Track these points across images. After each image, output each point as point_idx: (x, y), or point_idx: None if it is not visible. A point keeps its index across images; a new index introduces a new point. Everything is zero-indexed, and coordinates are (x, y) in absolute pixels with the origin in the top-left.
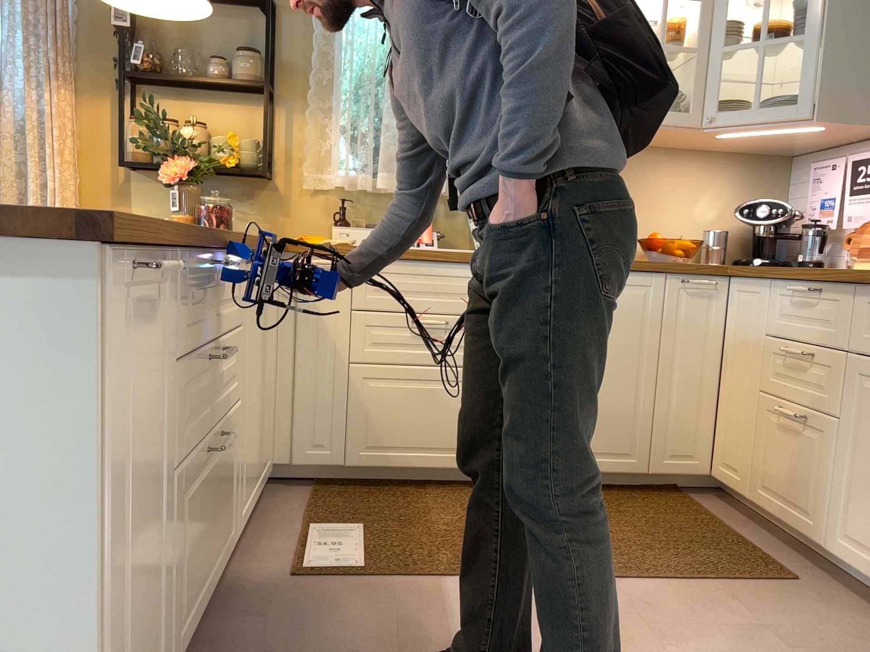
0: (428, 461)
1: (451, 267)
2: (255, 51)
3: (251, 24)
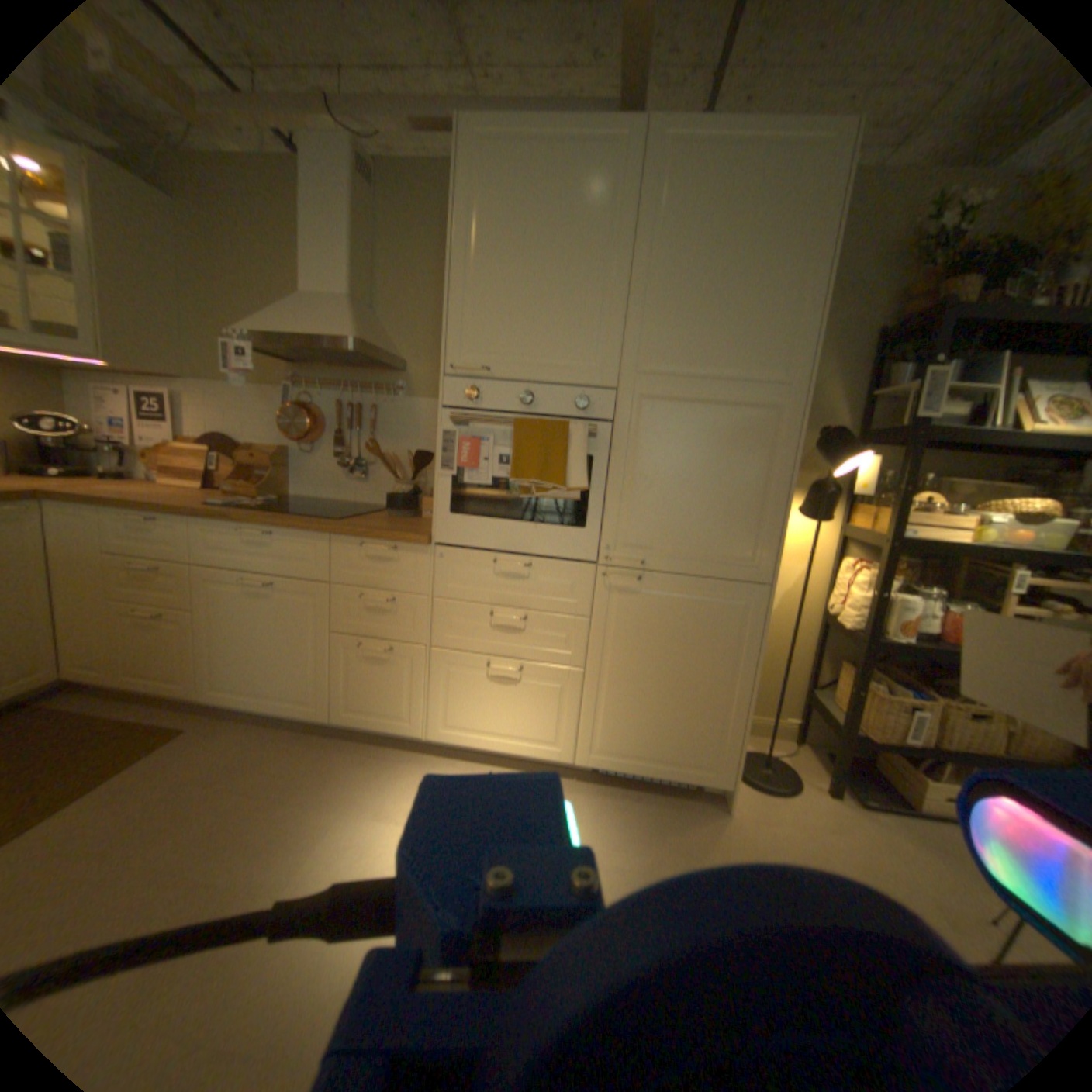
0: None
1: None
2: None
3: None
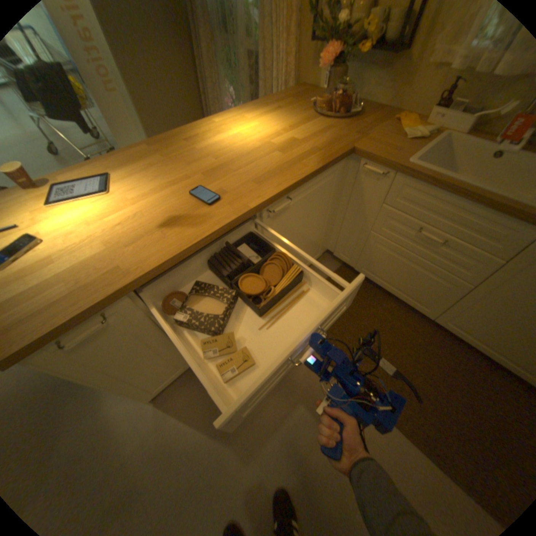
0: (395, 293)
1: (478, 207)
2: None
3: None
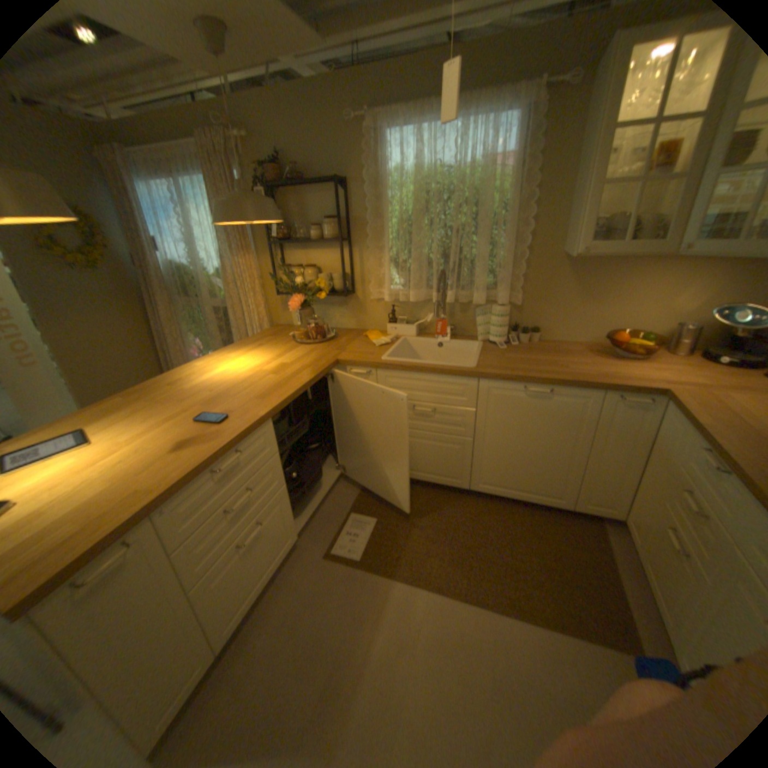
0: (427, 479)
1: (437, 377)
2: (336, 214)
3: (332, 195)
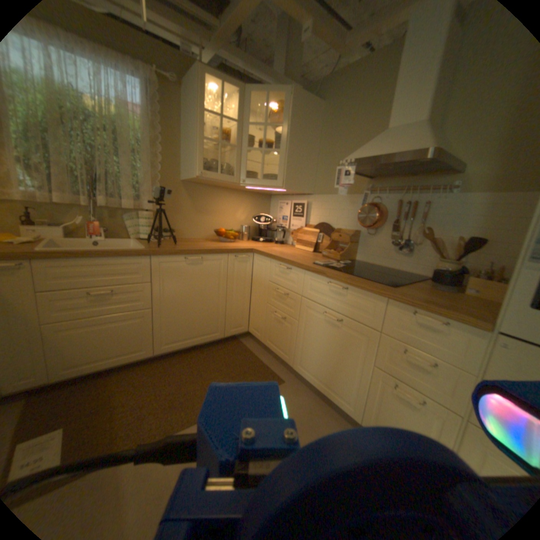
0: (109, 364)
1: (110, 260)
2: None
3: None
